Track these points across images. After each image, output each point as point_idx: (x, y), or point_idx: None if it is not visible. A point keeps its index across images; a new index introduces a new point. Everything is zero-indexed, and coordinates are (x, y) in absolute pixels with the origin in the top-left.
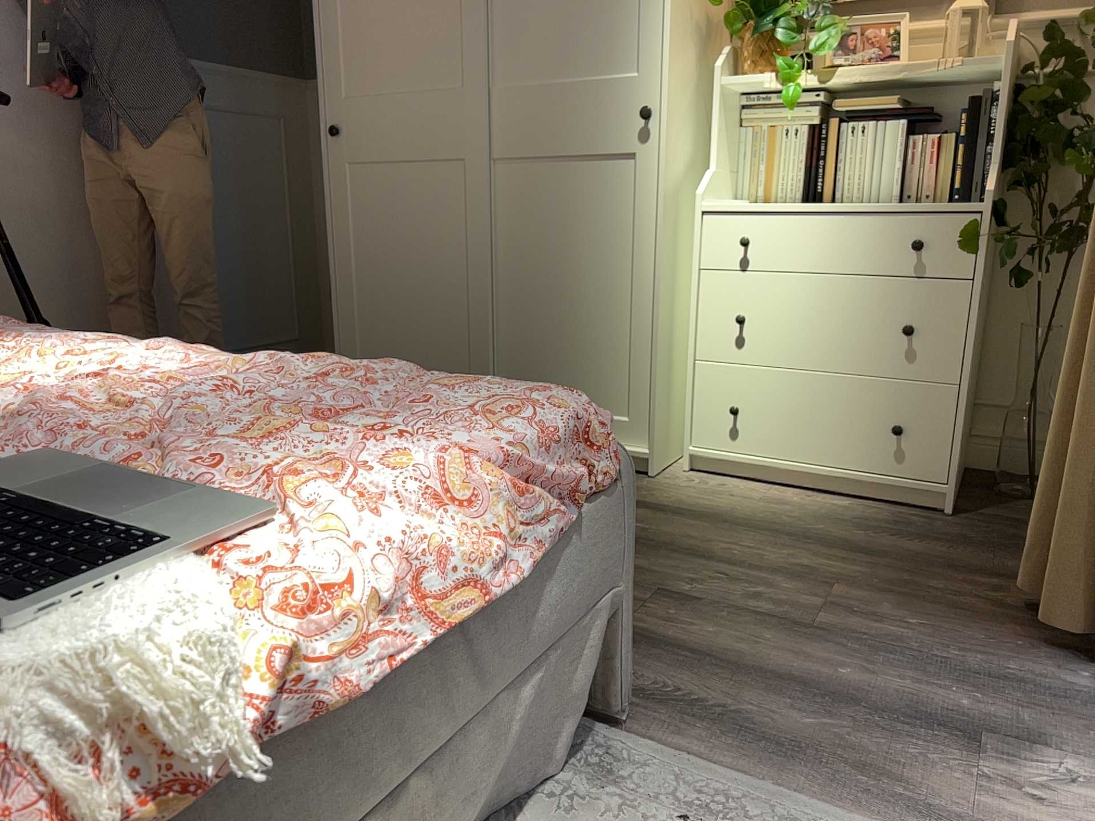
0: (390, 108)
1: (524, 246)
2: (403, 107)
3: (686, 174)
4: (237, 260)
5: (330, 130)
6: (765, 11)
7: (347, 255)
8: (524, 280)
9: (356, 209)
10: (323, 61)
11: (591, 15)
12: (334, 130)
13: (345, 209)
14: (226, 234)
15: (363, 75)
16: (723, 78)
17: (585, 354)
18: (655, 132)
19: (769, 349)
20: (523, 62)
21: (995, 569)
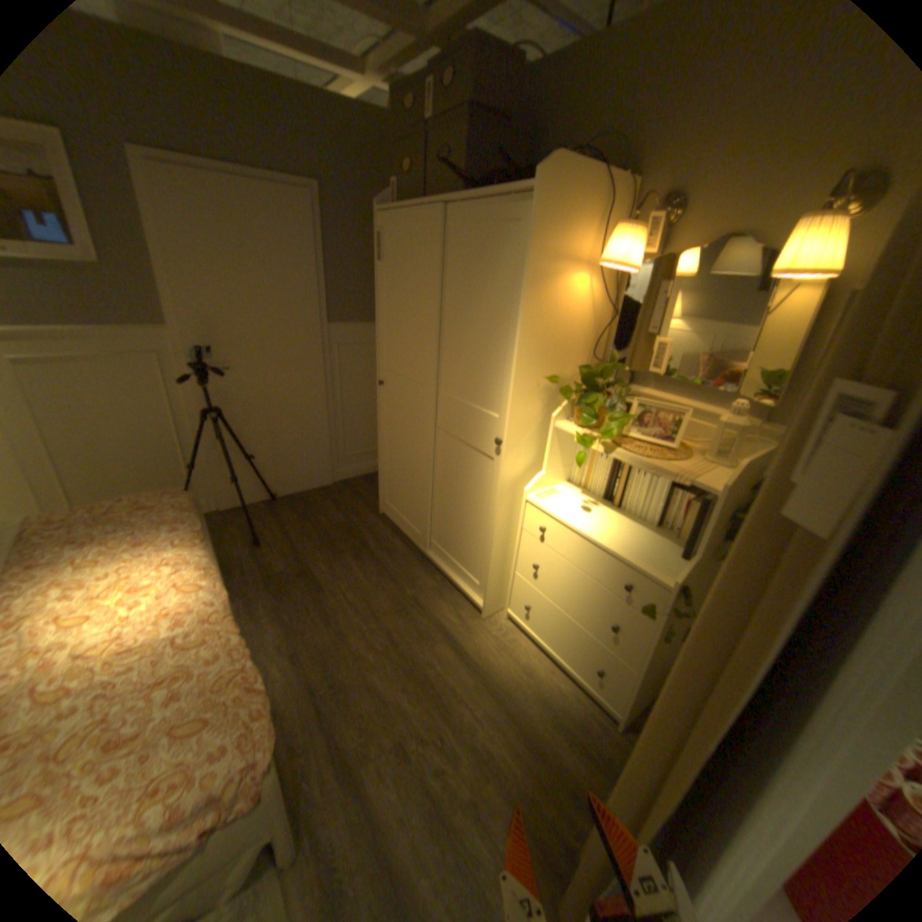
0: (400, 381)
1: (447, 476)
2: (405, 384)
3: (528, 470)
4: (359, 414)
5: (379, 382)
6: (592, 386)
7: (384, 442)
8: (446, 492)
9: (388, 422)
10: (379, 346)
11: (482, 373)
12: (380, 383)
13: (384, 420)
14: (354, 403)
15: (393, 360)
16: (556, 424)
17: (466, 542)
18: (503, 453)
19: (548, 588)
20: (453, 384)
21: None
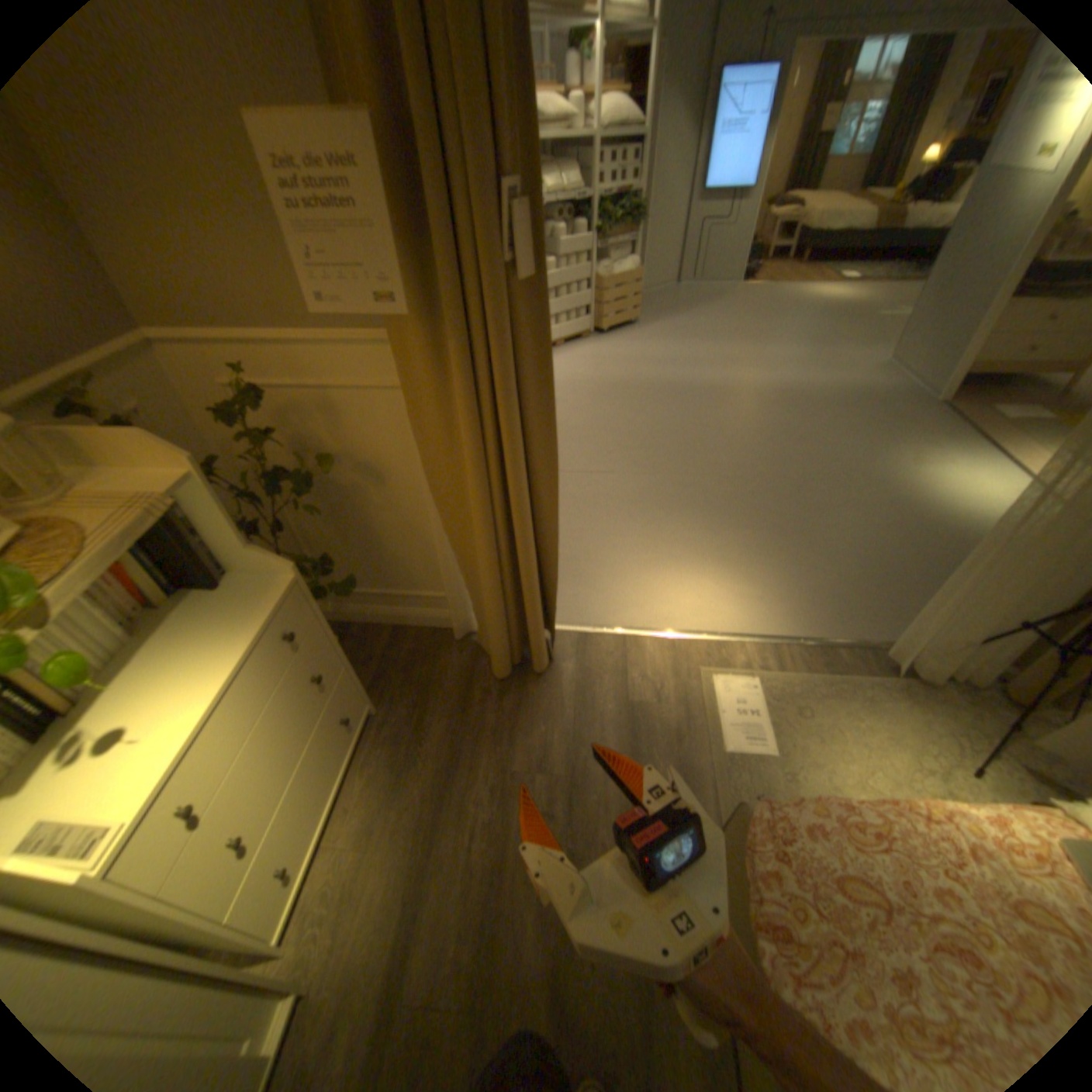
0: None
1: None
2: None
3: None
4: None
5: None
6: None
7: None
8: None
9: None
10: None
11: None
12: None
13: None
14: None
15: None
16: None
17: None
18: None
19: (264, 815)
20: None
21: (455, 691)
